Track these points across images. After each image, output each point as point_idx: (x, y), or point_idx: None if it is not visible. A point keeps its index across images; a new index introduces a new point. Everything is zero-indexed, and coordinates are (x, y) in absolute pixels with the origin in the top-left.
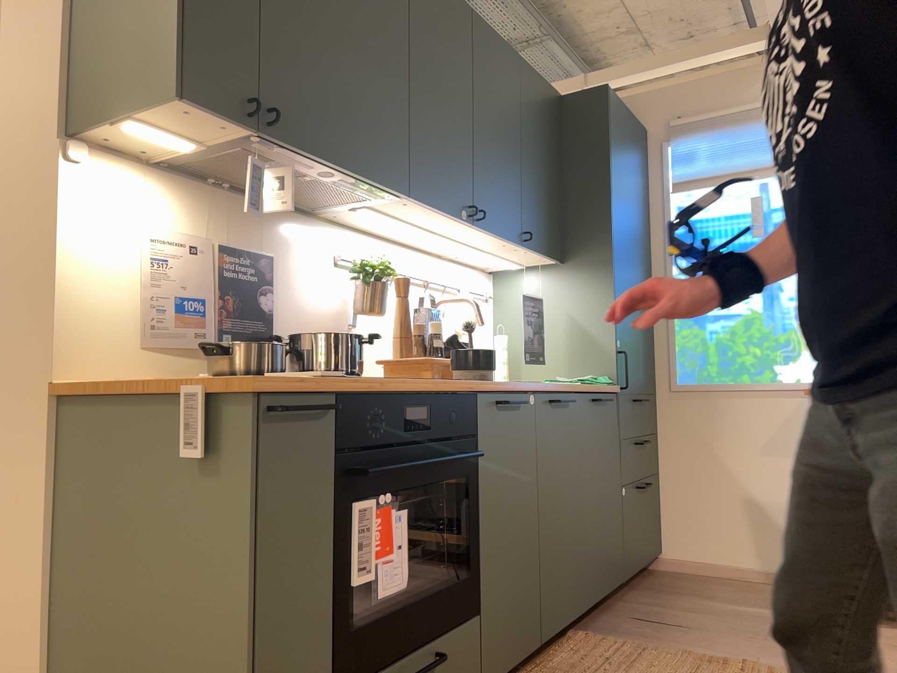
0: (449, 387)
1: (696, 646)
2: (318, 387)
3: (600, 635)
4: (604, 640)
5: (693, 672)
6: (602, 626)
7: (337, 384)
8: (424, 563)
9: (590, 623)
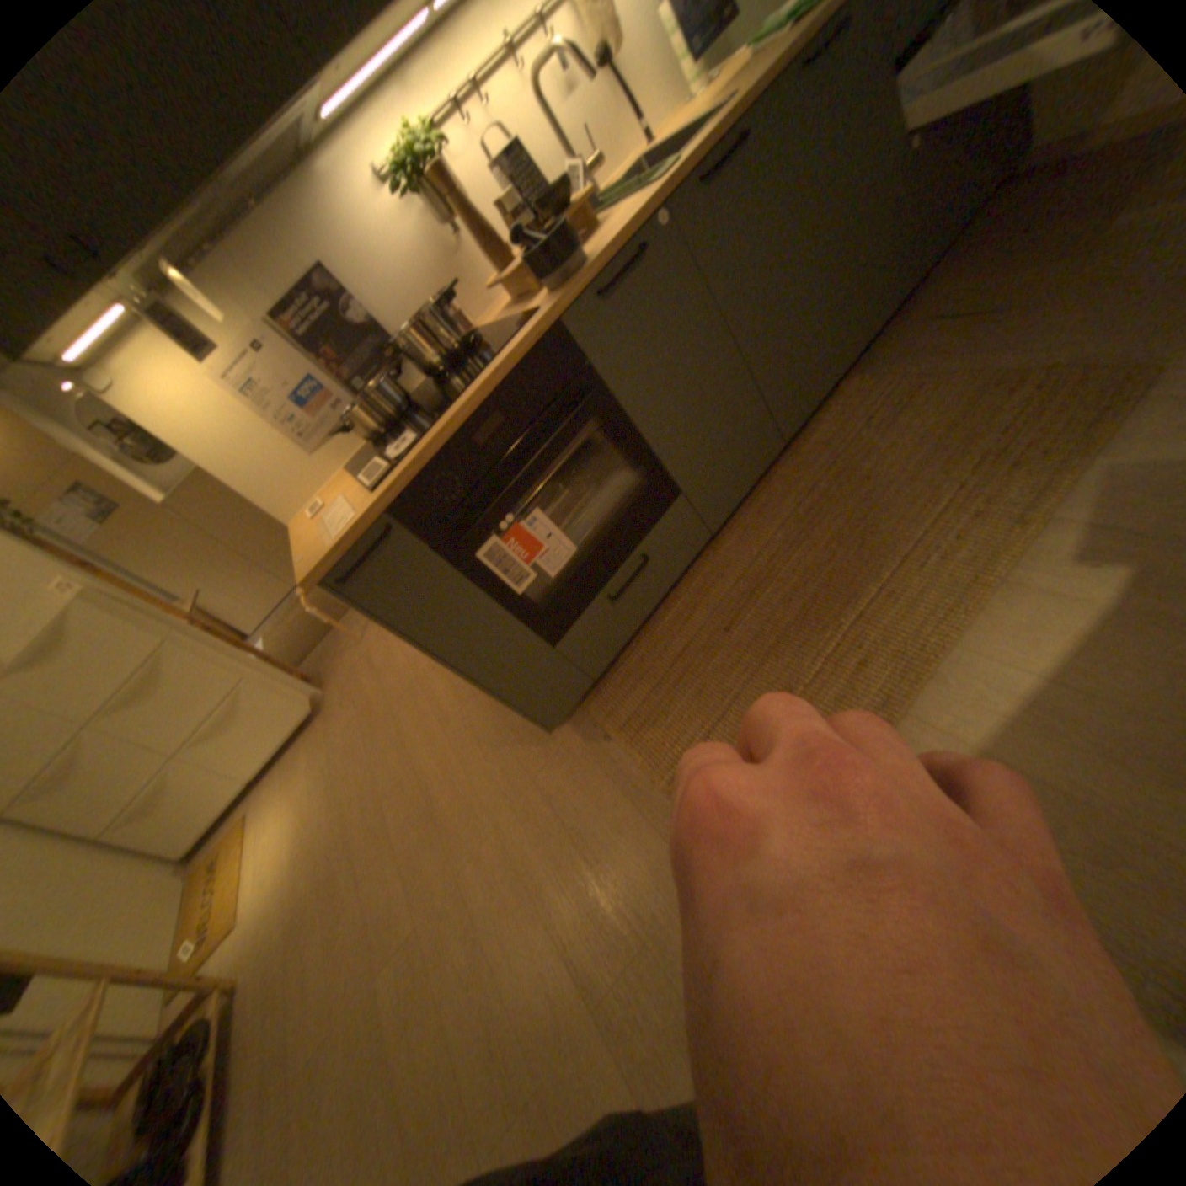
0: (513, 353)
1: (997, 349)
2: (360, 525)
3: (877, 371)
4: (876, 382)
5: (963, 412)
6: (887, 351)
7: (375, 506)
8: (601, 494)
9: (875, 350)
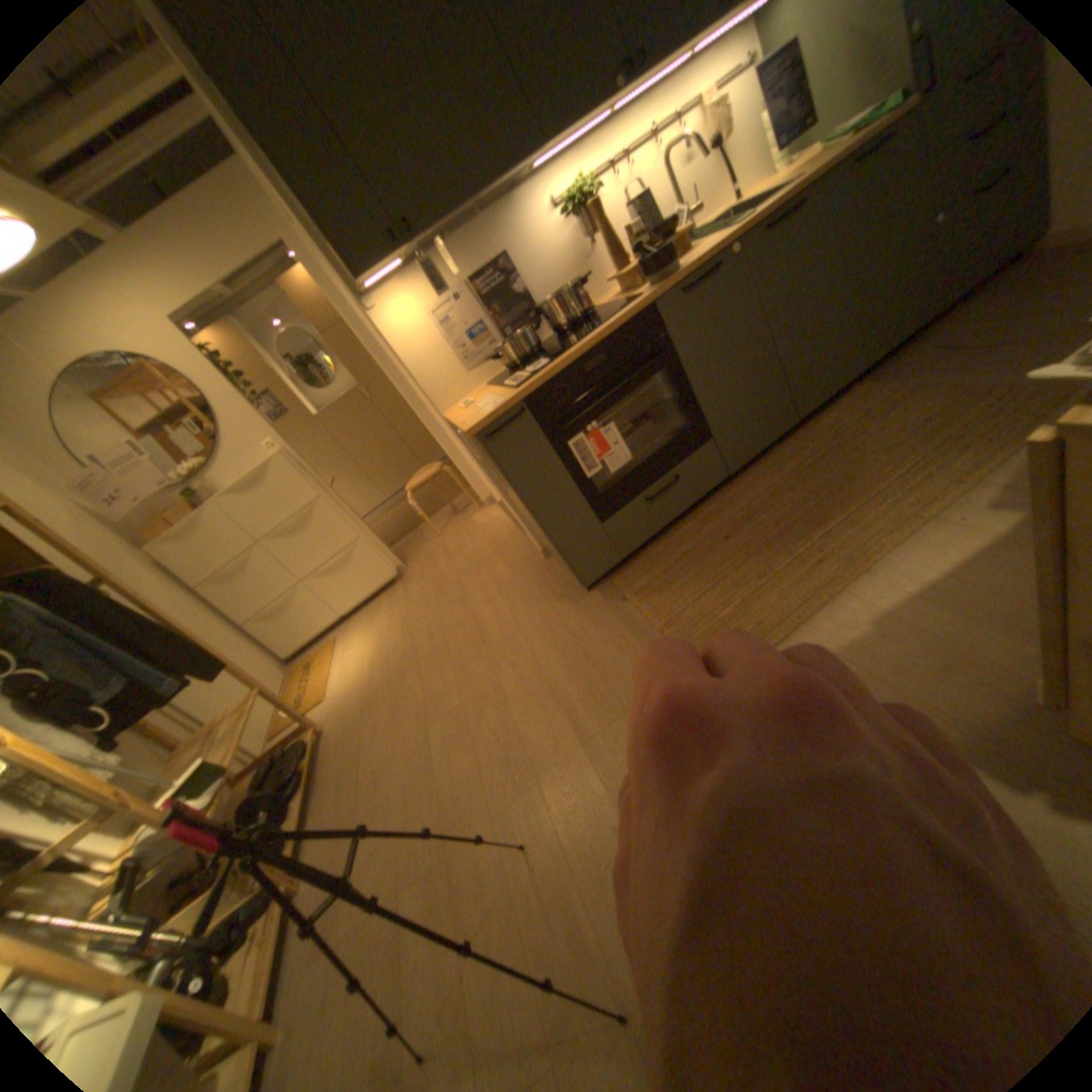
0: (619, 319)
1: (978, 372)
2: (506, 405)
3: (883, 381)
4: (880, 388)
5: (939, 412)
6: (895, 368)
7: (517, 395)
8: (654, 427)
9: (886, 367)
